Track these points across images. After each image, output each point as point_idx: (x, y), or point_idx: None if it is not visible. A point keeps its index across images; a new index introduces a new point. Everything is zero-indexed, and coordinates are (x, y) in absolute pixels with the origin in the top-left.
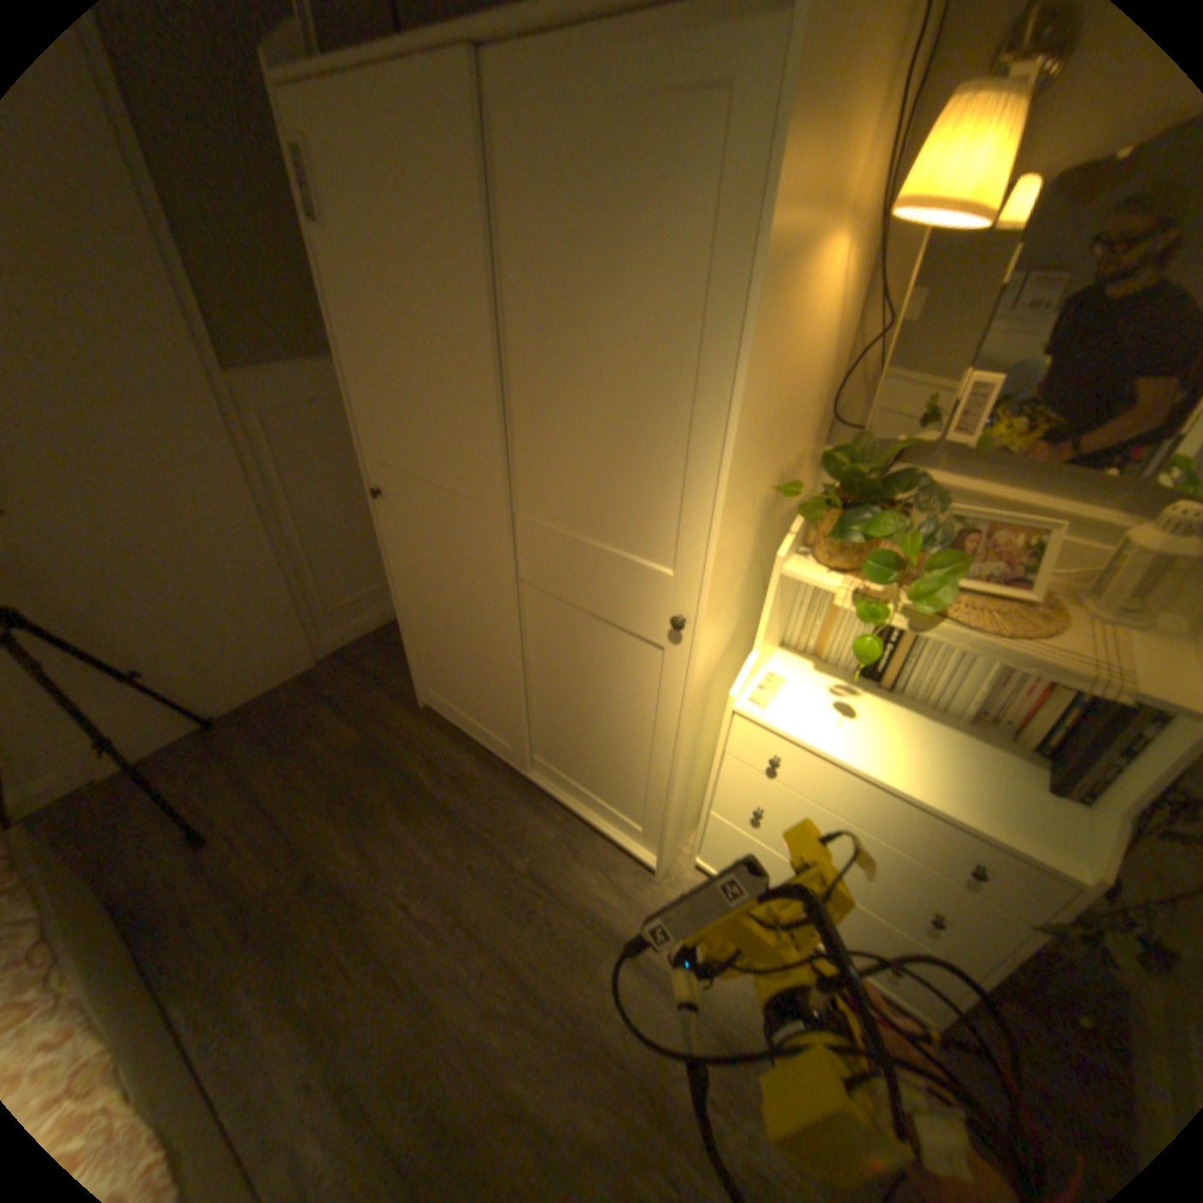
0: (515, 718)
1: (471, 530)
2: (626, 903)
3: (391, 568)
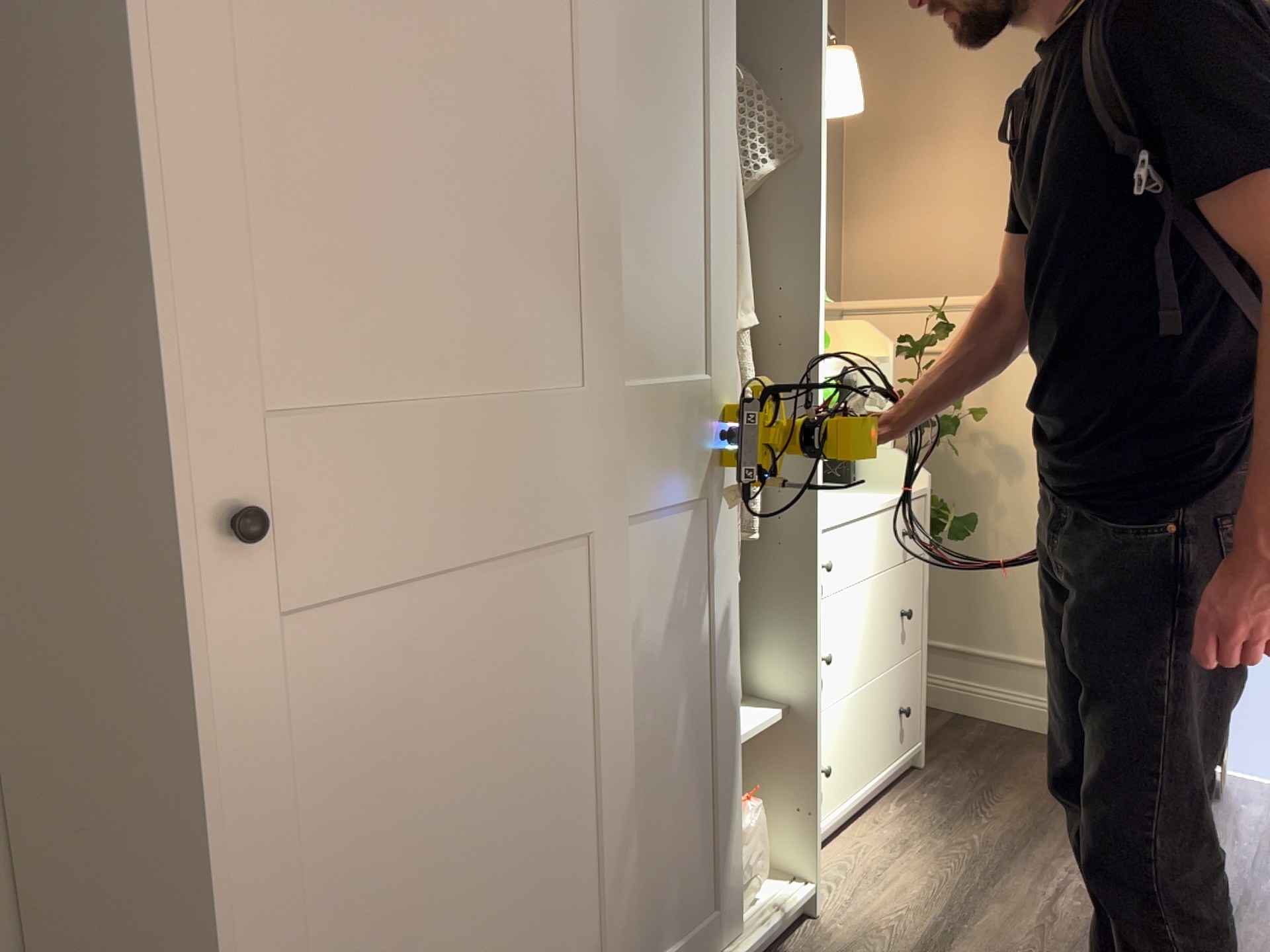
0: (619, 897)
1: (553, 459)
2: (859, 950)
3: (222, 825)
